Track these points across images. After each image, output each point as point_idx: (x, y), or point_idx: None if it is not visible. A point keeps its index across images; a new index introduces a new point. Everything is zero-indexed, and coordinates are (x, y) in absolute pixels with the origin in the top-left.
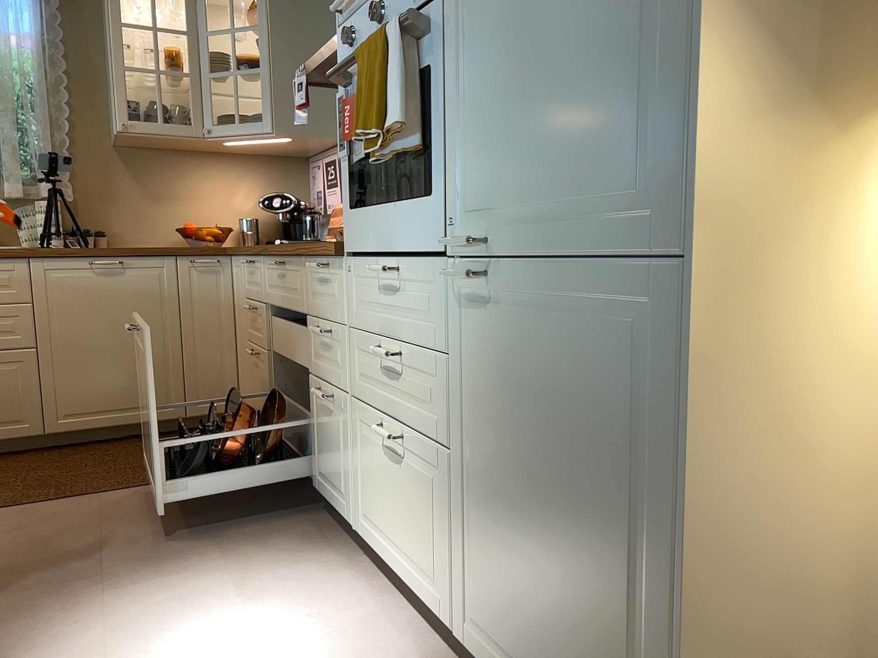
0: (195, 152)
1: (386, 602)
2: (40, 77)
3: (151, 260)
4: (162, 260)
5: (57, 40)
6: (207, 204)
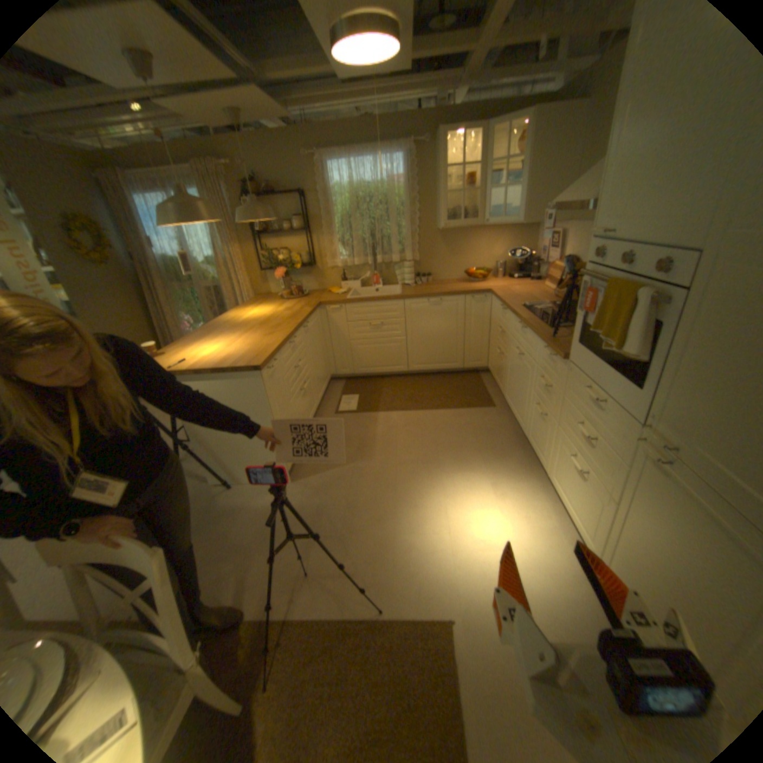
0: (475, 226)
1: (558, 517)
2: (405, 199)
3: (453, 298)
4: (458, 297)
5: (413, 176)
6: (478, 255)
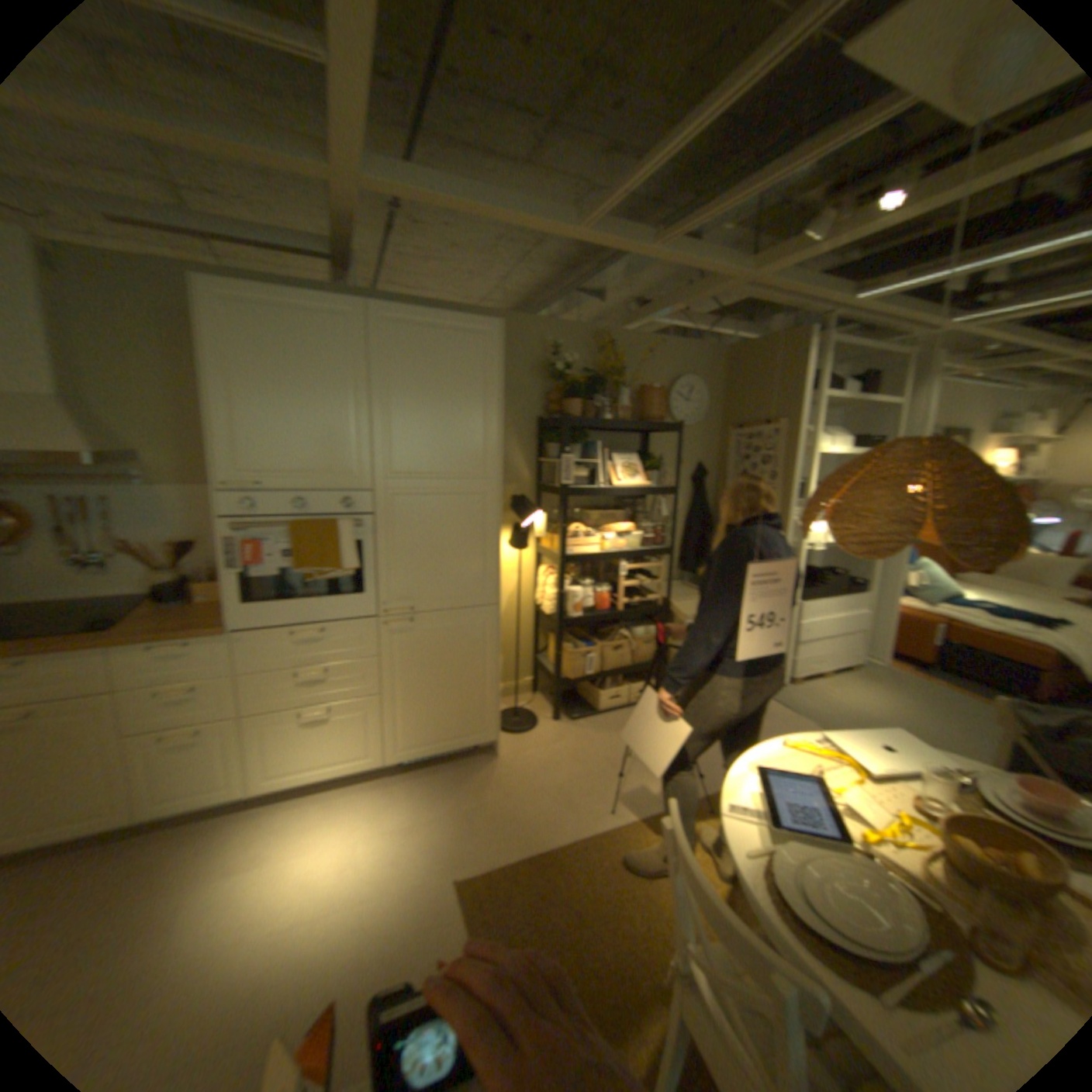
0: None
1: (298, 806)
2: None
3: None
4: None
5: None
6: None
